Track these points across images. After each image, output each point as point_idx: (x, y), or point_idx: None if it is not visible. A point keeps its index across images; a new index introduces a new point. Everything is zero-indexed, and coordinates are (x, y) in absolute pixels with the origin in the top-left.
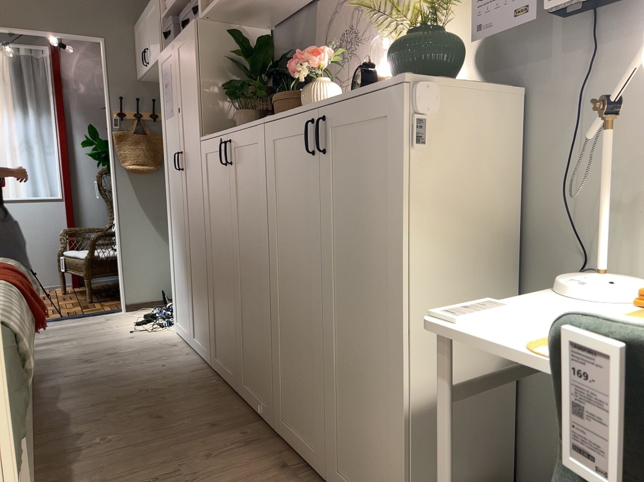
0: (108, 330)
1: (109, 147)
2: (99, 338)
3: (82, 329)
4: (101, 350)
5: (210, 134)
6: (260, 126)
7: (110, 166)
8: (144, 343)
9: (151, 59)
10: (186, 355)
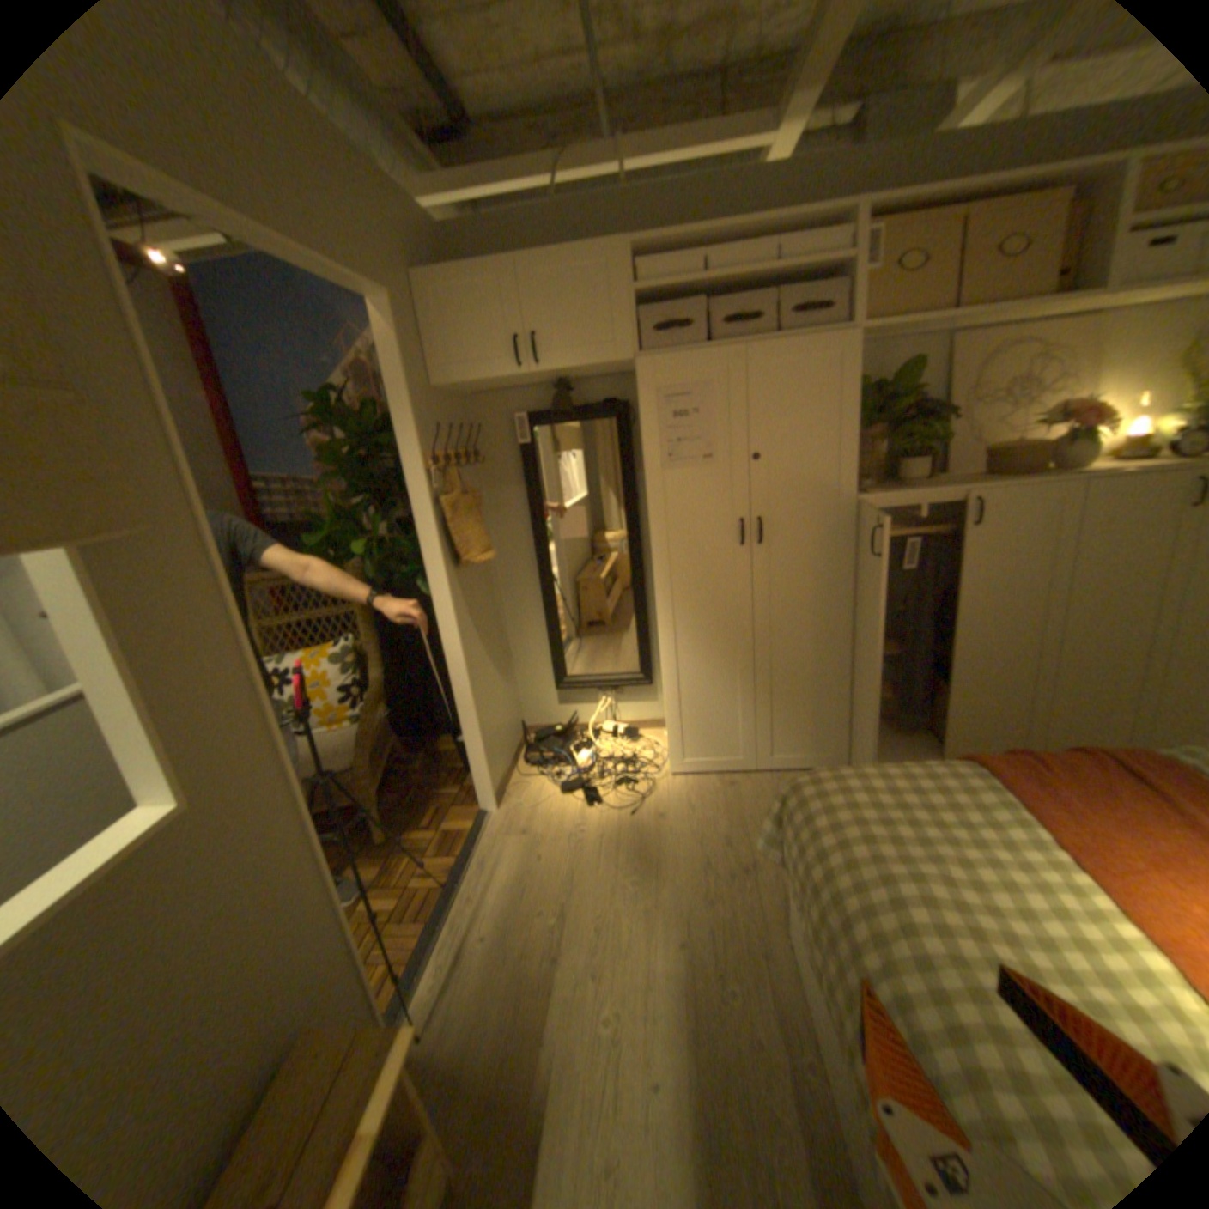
0: (596, 838)
1: (428, 530)
2: (635, 850)
3: (556, 867)
4: (699, 853)
5: (882, 493)
6: (1079, 484)
7: (429, 569)
8: (700, 809)
9: (563, 360)
10: (778, 781)
